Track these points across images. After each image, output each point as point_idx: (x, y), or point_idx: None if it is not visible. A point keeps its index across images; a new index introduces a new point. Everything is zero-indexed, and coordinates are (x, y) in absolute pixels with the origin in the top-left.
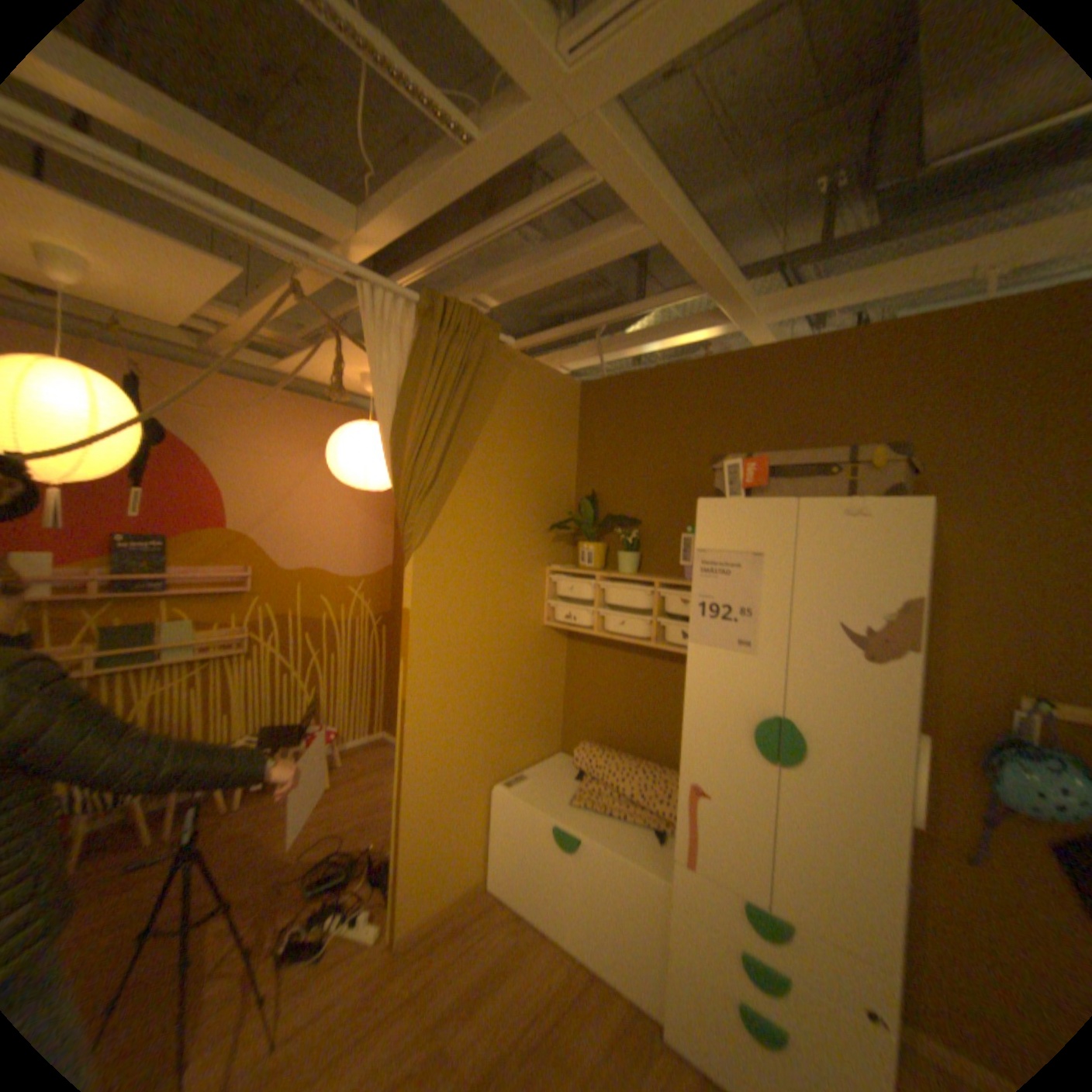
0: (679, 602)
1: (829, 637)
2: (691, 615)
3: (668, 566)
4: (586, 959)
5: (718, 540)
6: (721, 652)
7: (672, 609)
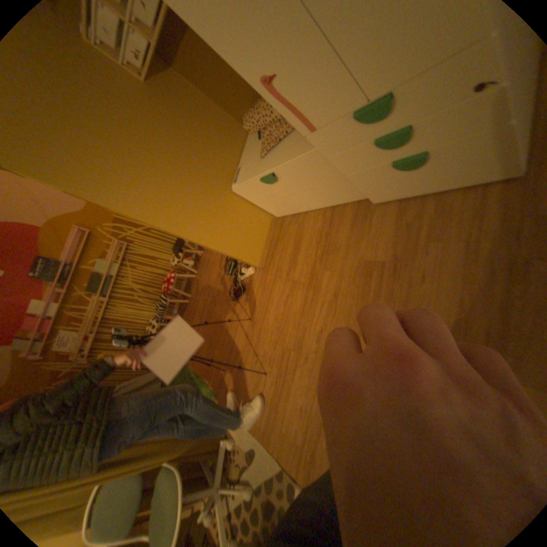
0: None
1: None
2: None
3: None
4: (326, 204)
5: None
6: None
7: None
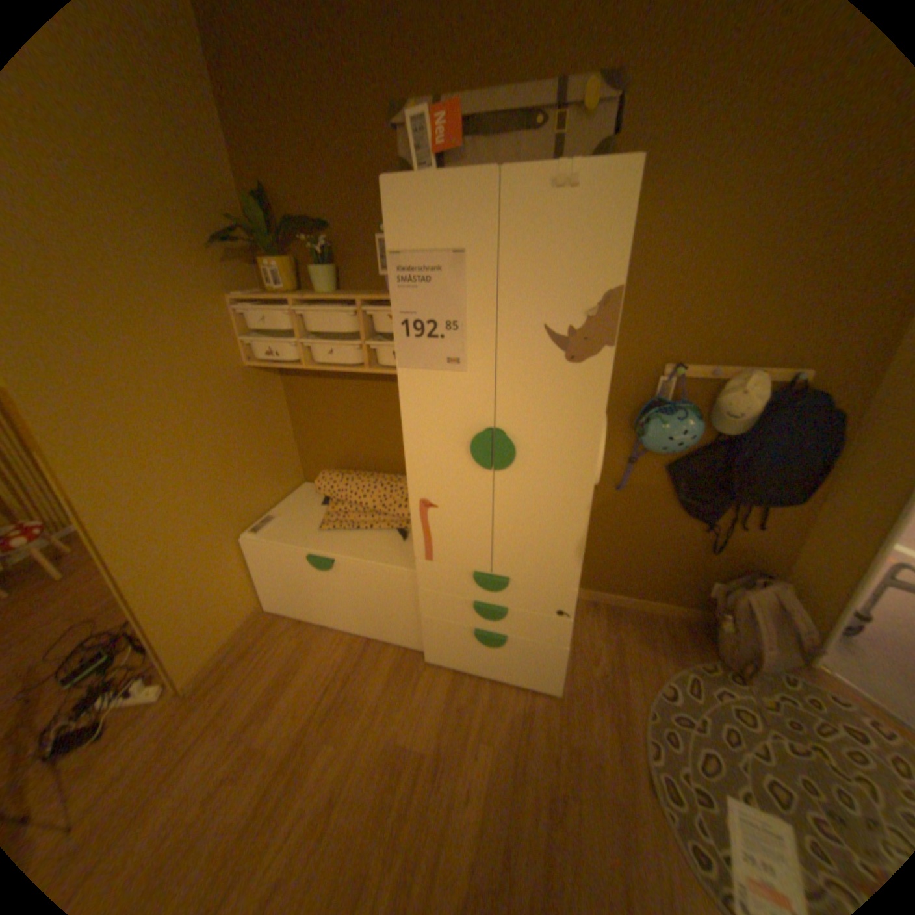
0: (385, 321)
1: (534, 342)
2: (395, 337)
3: (369, 279)
4: (360, 632)
5: (412, 236)
6: (432, 374)
7: (380, 329)
